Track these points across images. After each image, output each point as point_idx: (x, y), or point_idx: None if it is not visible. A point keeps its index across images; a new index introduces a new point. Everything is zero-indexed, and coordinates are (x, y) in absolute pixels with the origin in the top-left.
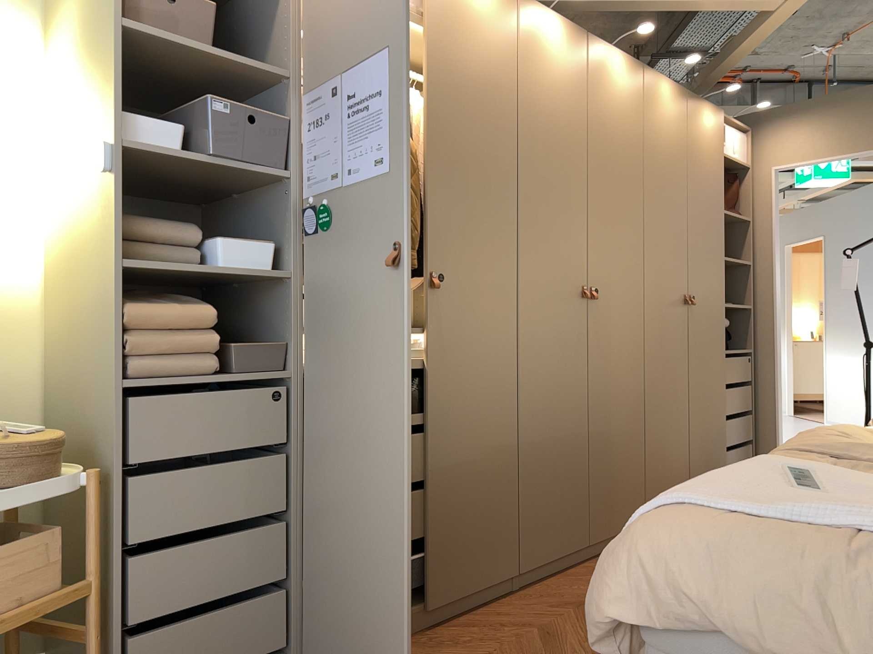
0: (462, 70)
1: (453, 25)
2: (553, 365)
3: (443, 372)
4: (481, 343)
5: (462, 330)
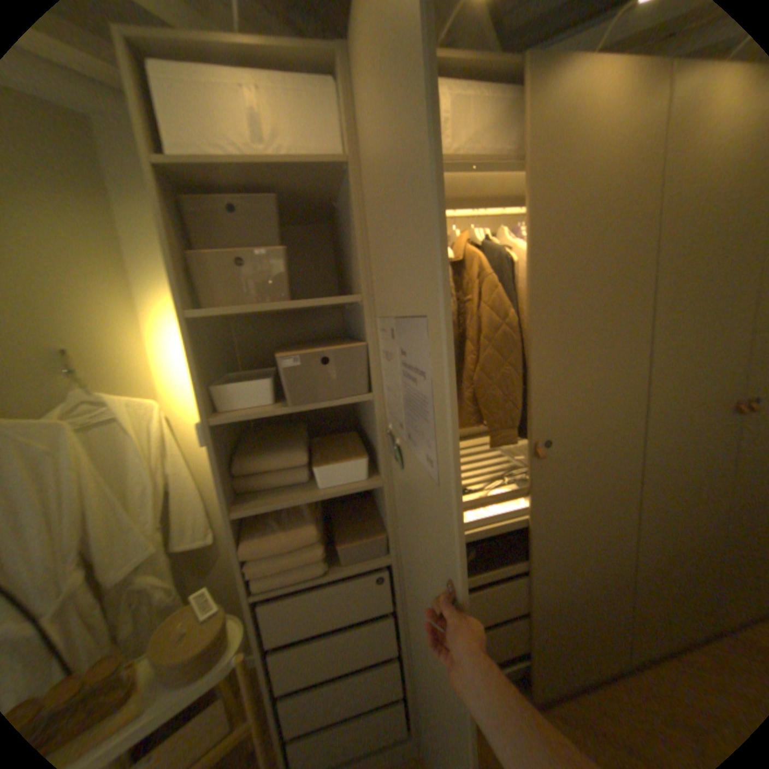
0: (588, 204)
1: (575, 150)
2: (693, 488)
3: (557, 525)
4: (603, 490)
5: (581, 483)
